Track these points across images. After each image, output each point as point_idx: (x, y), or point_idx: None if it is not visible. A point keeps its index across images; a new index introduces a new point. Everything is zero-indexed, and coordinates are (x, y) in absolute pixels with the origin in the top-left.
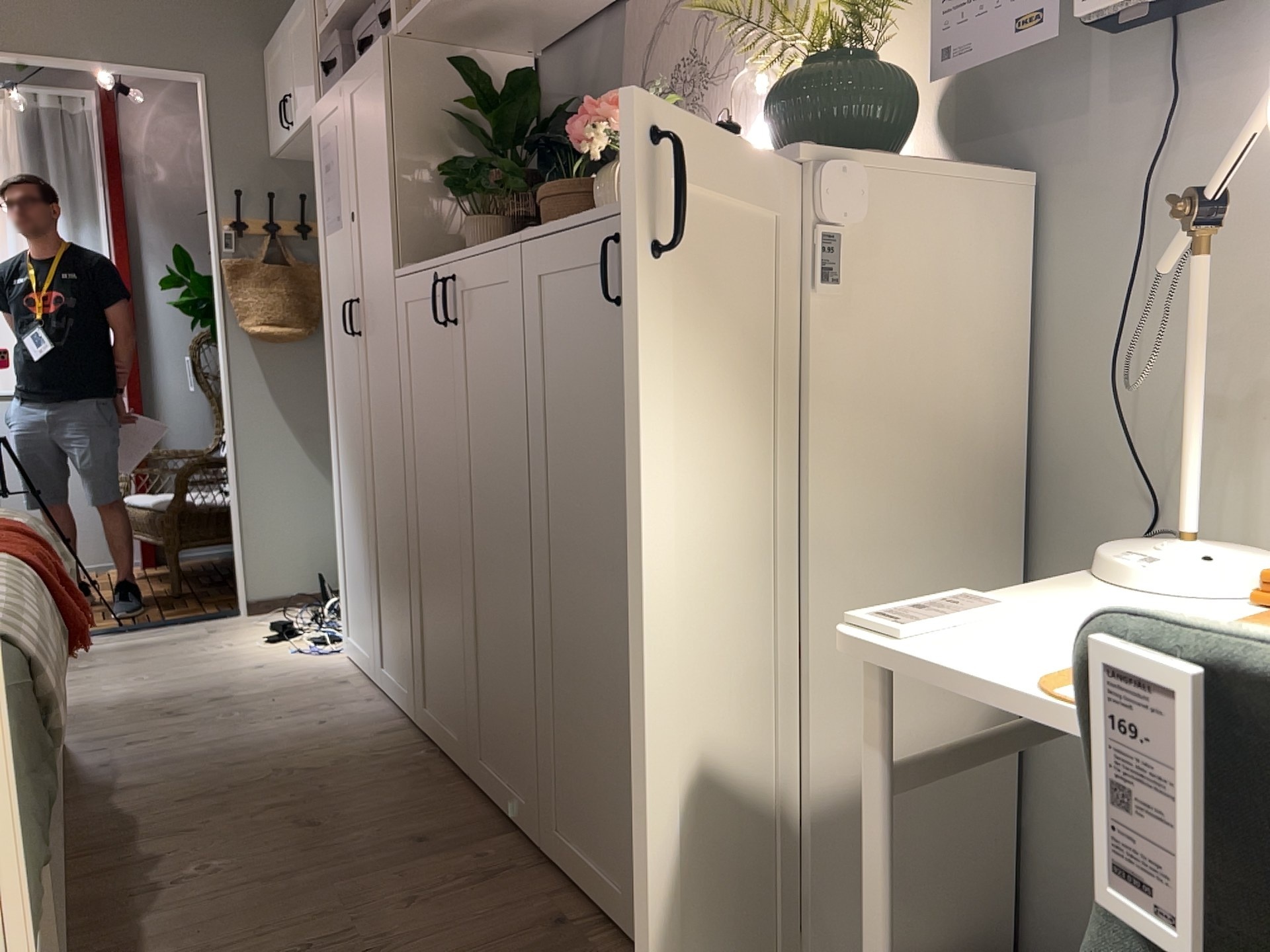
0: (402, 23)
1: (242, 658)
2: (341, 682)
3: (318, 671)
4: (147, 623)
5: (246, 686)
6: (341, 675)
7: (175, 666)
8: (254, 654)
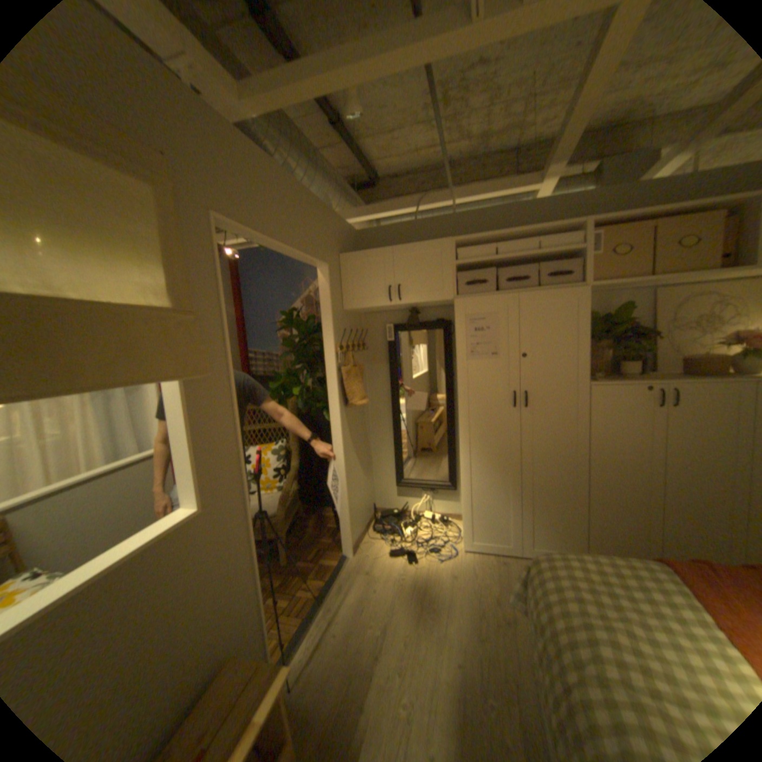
0: (600, 285)
1: (432, 578)
2: (502, 564)
3: (479, 565)
4: (324, 590)
5: (483, 590)
6: (491, 562)
7: (420, 602)
8: (429, 573)
